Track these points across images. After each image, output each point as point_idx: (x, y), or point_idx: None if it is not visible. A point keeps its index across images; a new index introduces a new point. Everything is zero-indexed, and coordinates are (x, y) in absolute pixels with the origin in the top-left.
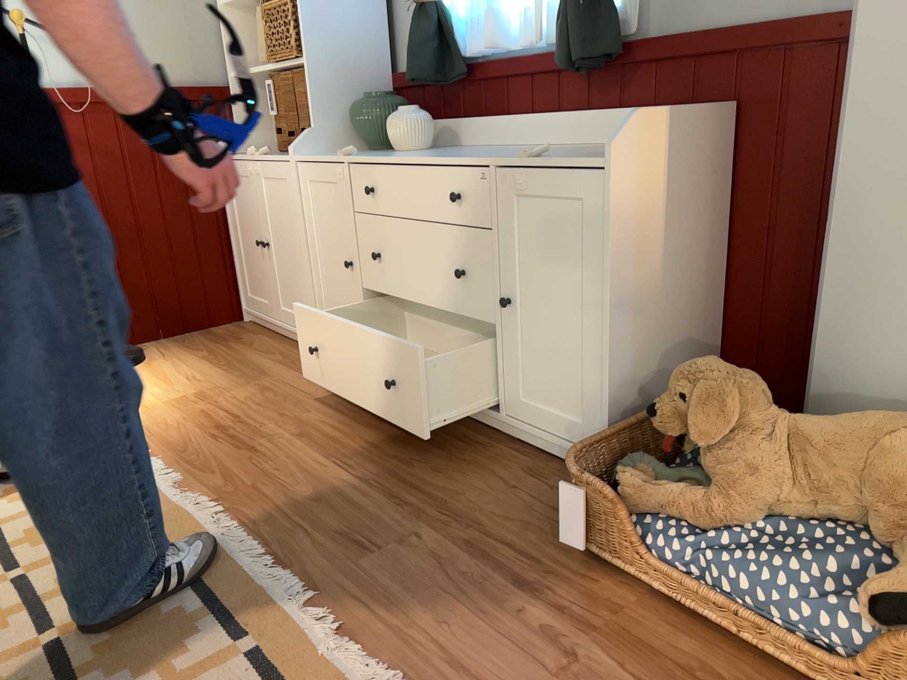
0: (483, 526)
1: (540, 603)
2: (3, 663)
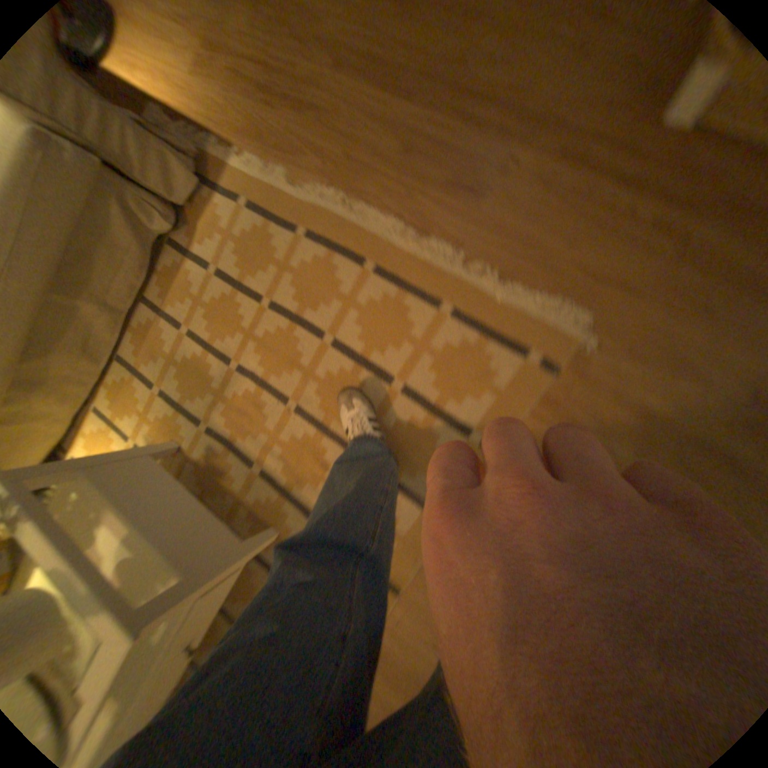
0: (568, 122)
1: (646, 197)
2: (319, 359)
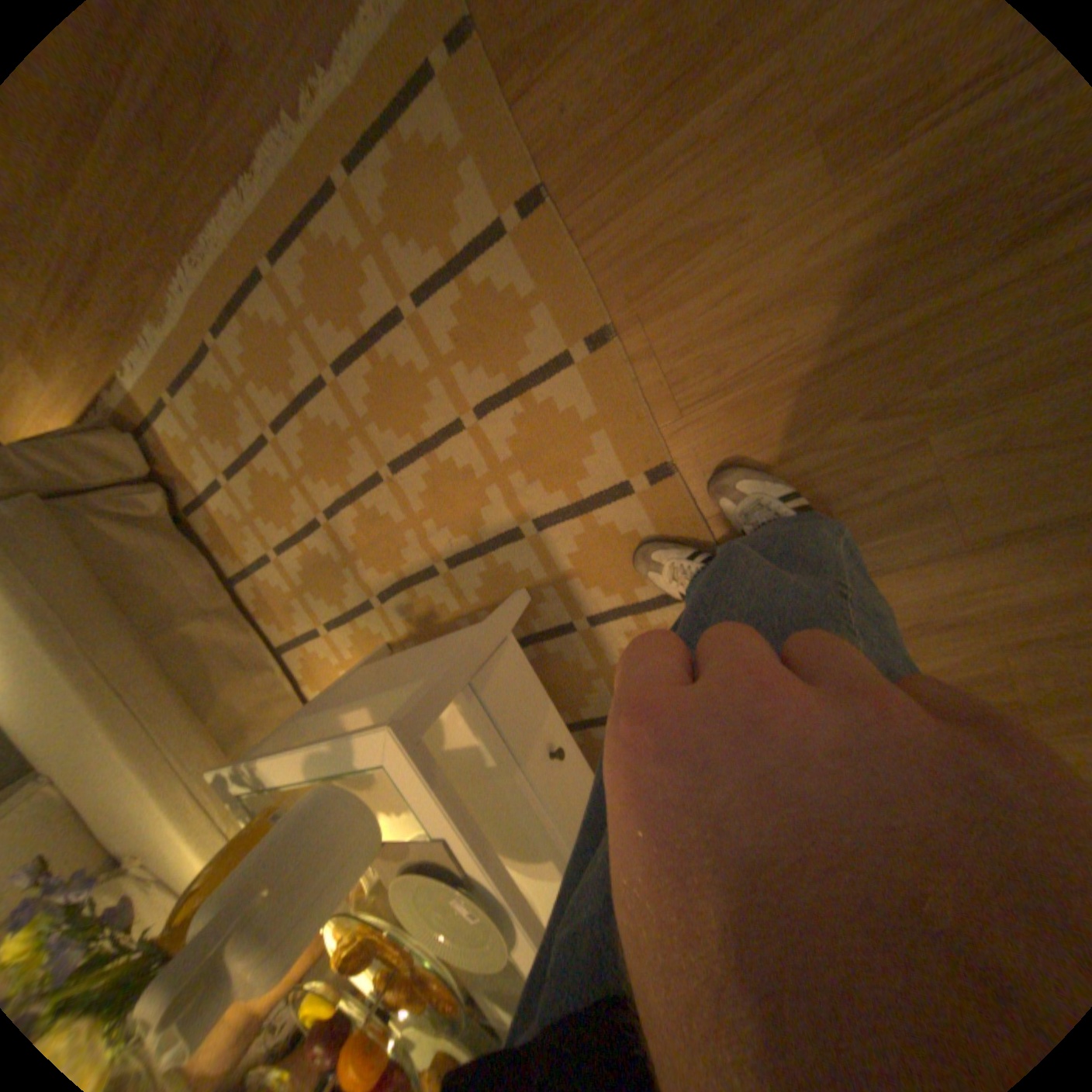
0: None
1: None
2: (345, 401)
